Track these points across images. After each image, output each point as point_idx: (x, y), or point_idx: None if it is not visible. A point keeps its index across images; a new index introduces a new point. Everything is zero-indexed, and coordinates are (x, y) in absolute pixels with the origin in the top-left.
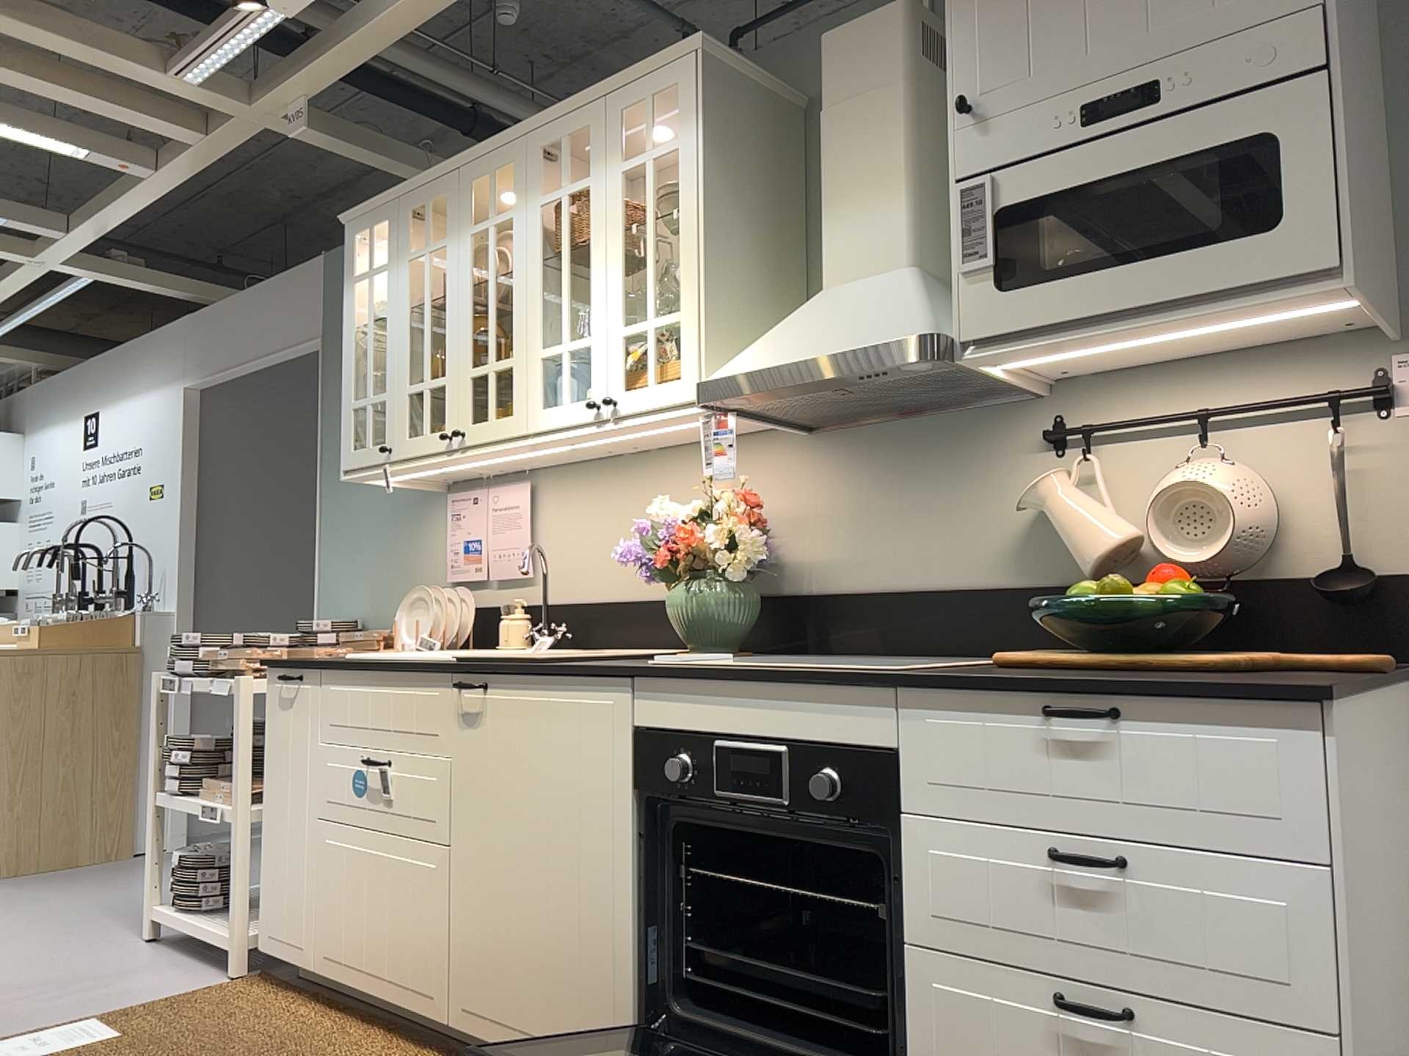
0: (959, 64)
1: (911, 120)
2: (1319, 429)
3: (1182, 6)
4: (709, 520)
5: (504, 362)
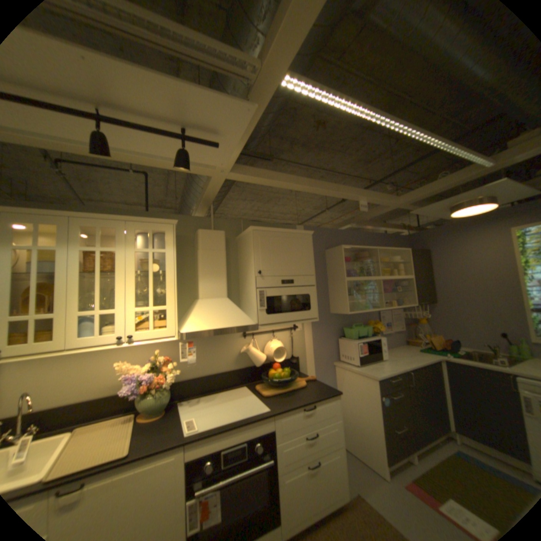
0: (257, 262)
1: (226, 261)
2: (290, 334)
3: (297, 267)
4: (155, 369)
5: (46, 315)
